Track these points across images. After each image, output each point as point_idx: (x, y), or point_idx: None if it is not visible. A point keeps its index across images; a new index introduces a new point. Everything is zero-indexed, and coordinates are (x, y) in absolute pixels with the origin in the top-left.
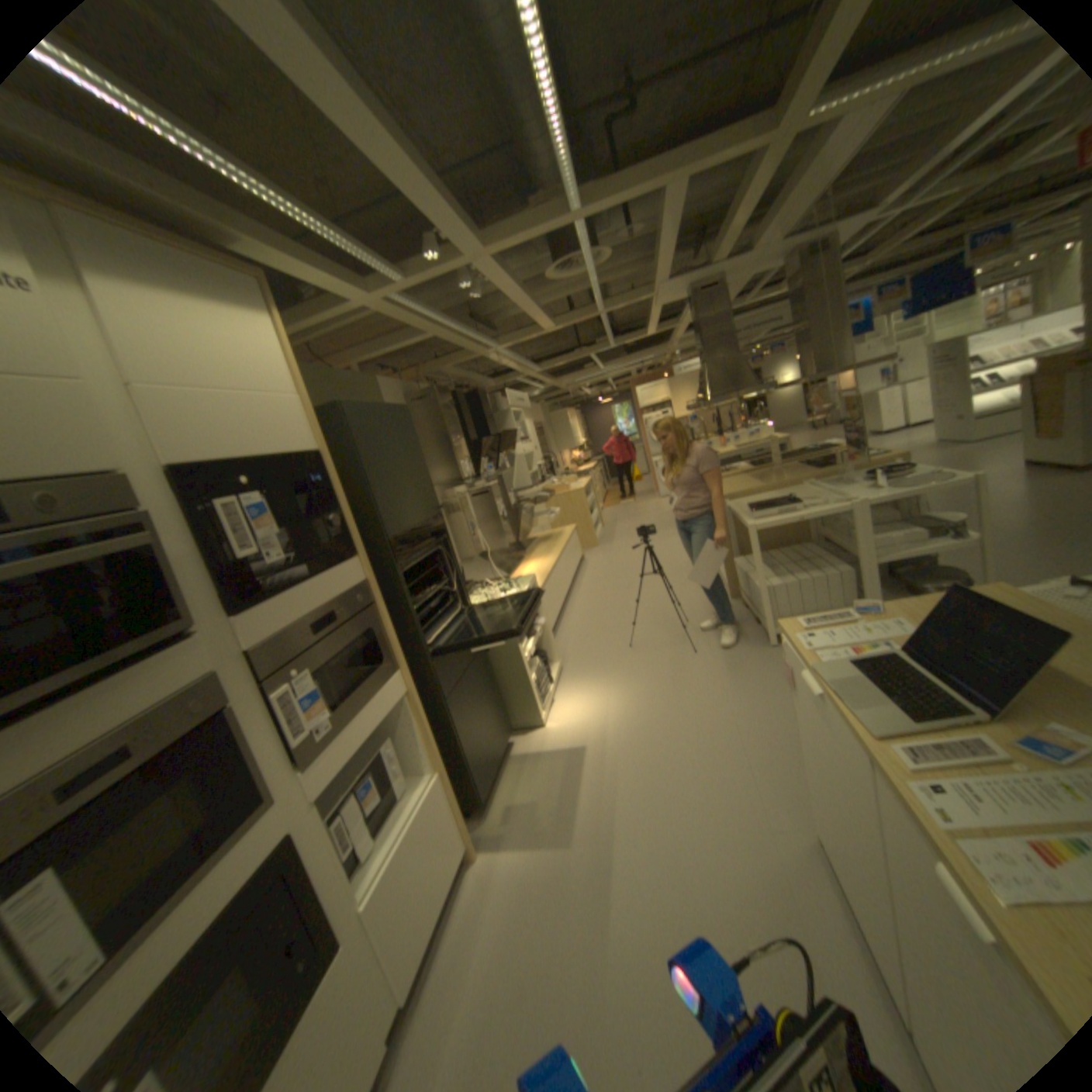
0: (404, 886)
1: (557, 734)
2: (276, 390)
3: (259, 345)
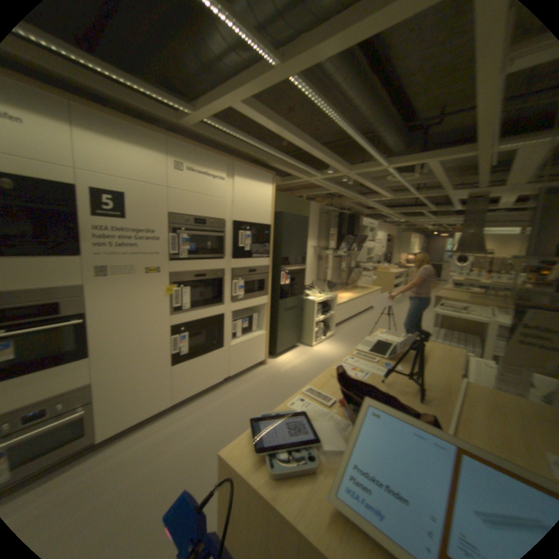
0: (244, 350)
1: (316, 351)
2: (266, 206)
3: (267, 193)
